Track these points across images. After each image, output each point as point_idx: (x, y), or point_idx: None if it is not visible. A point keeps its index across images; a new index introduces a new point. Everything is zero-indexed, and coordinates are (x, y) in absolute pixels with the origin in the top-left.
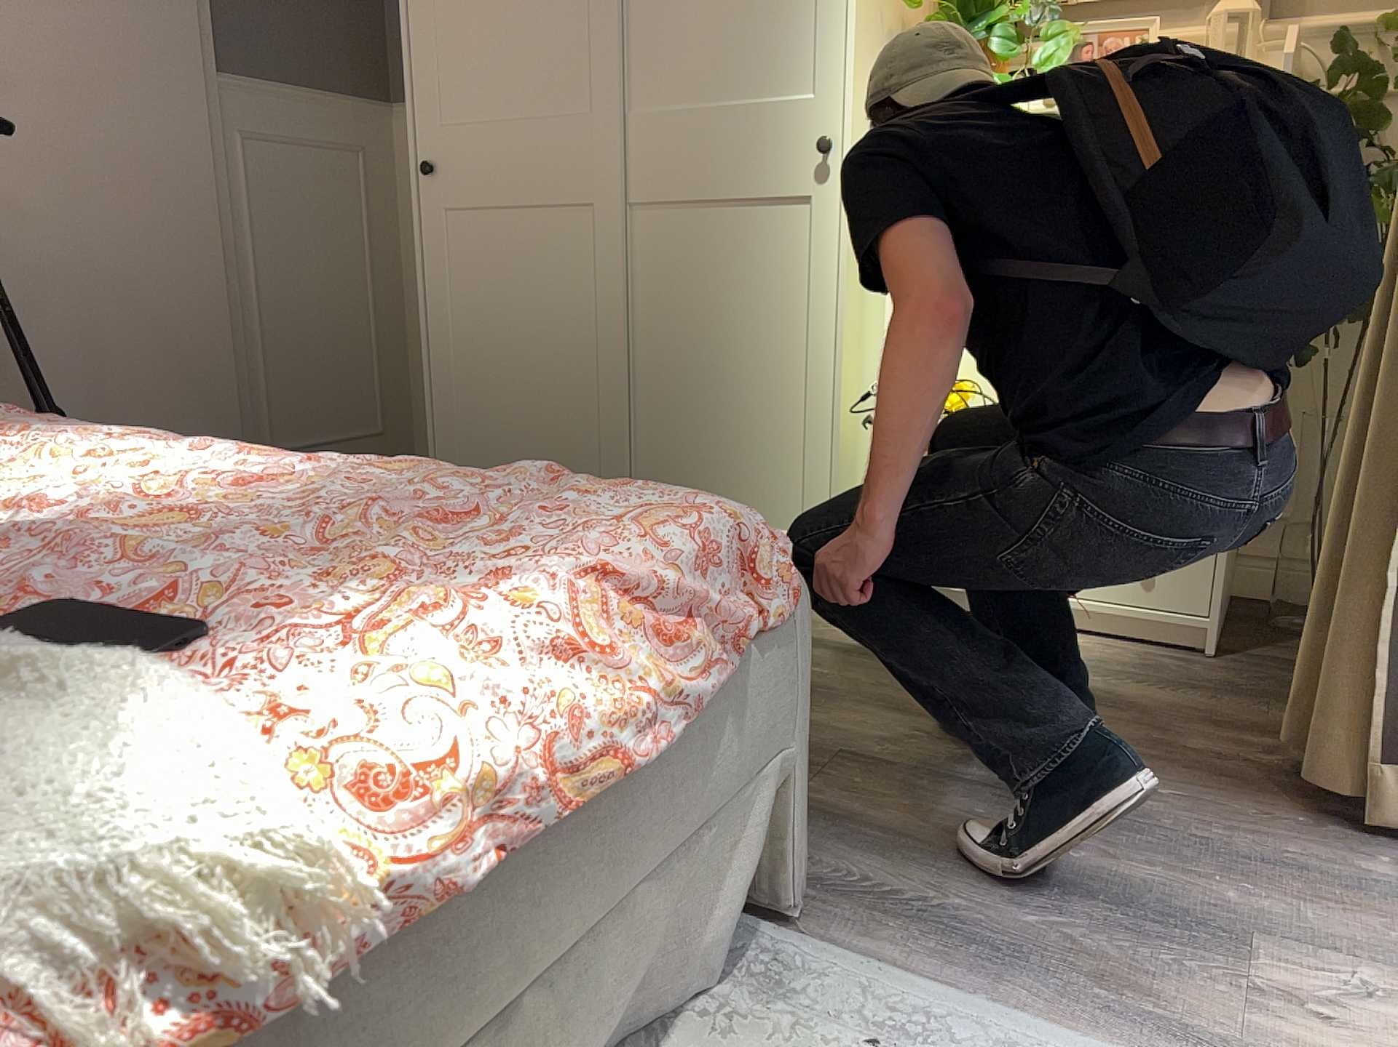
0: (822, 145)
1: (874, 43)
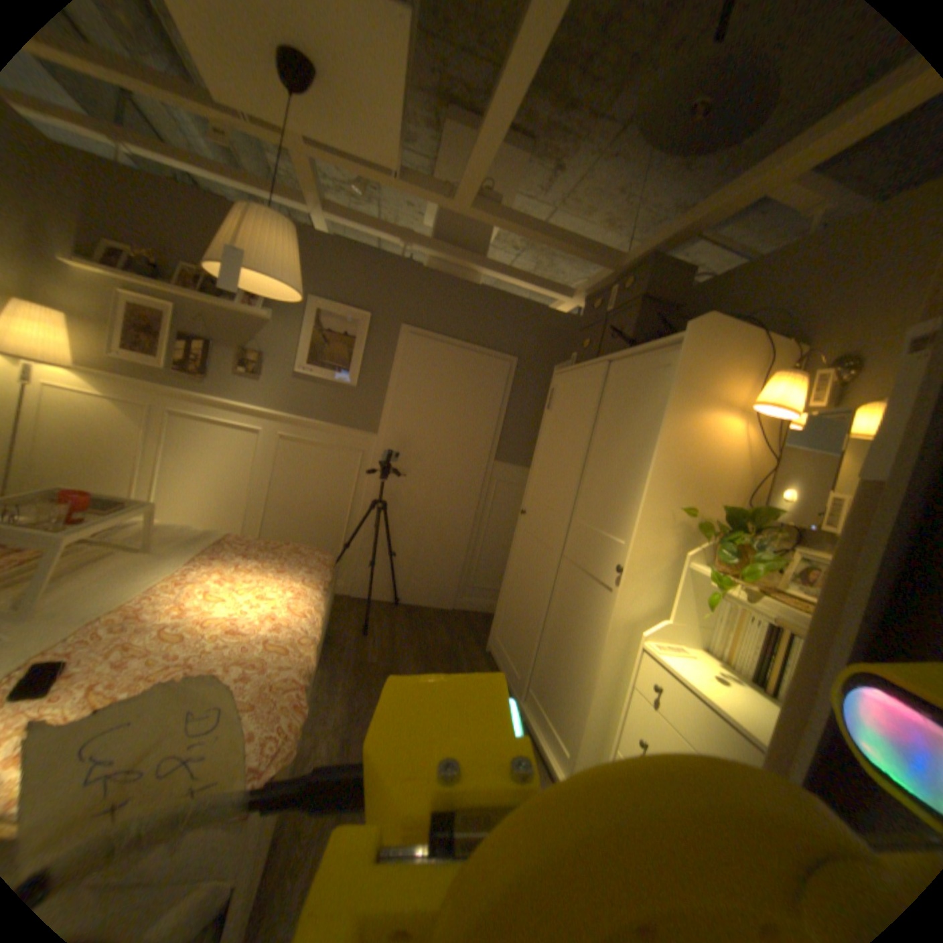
0: (618, 568)
1: (663, 527)
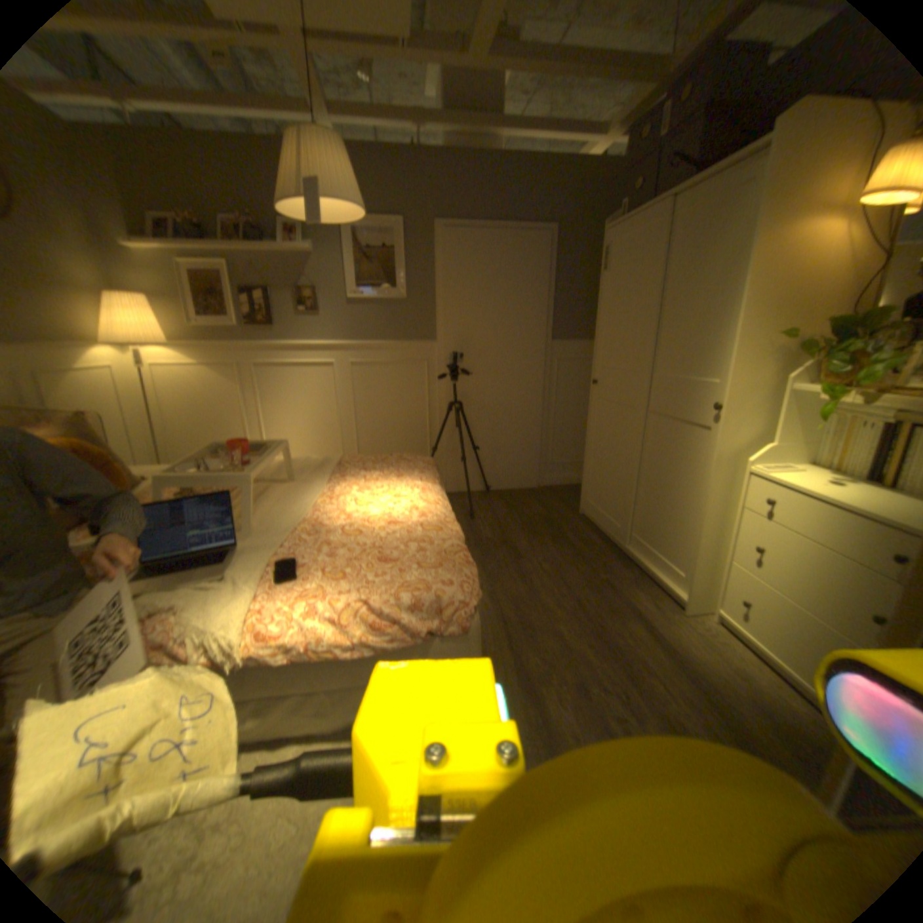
0: (717, 406)
1: (763, 355)
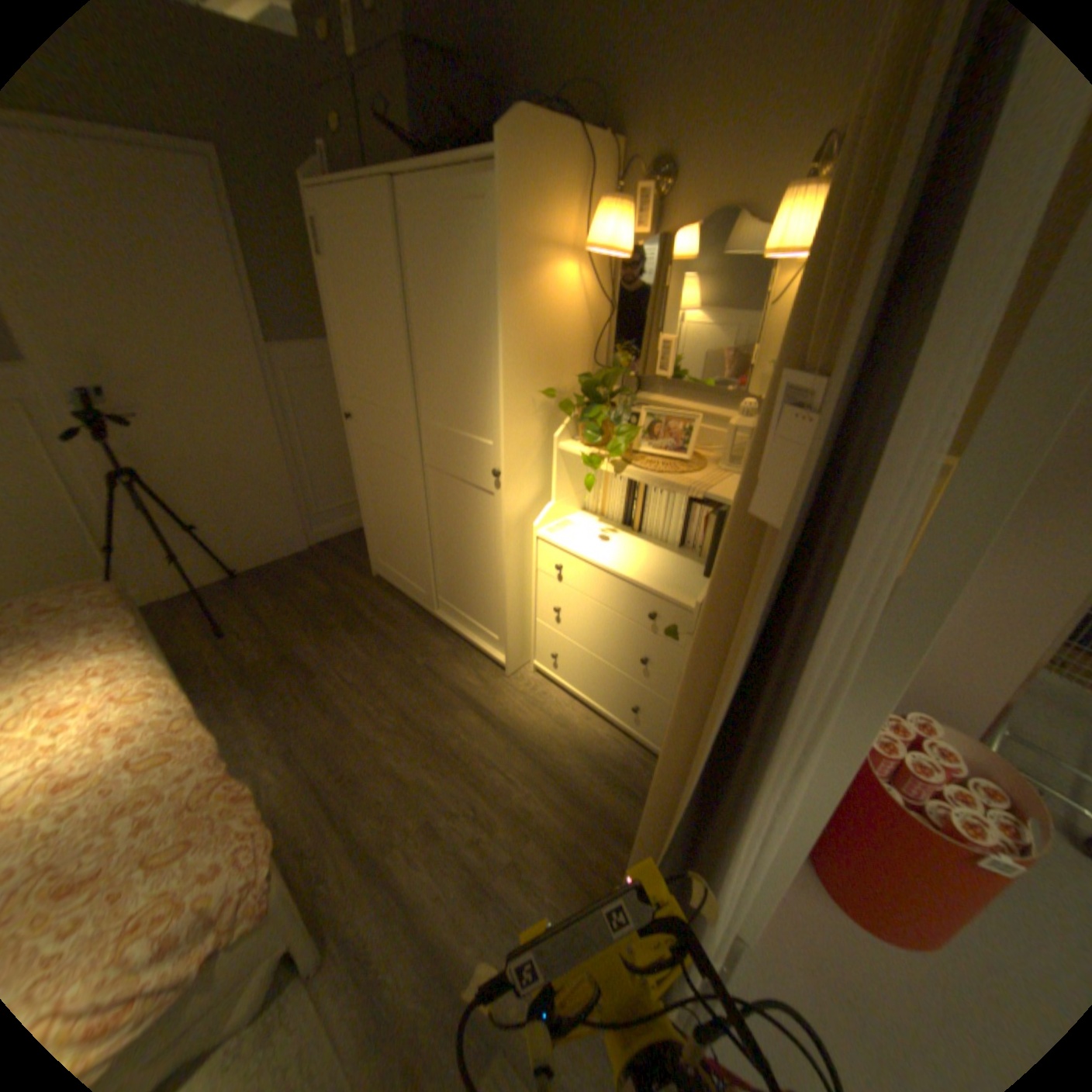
0: (495, 472)
1: (528, 416)
